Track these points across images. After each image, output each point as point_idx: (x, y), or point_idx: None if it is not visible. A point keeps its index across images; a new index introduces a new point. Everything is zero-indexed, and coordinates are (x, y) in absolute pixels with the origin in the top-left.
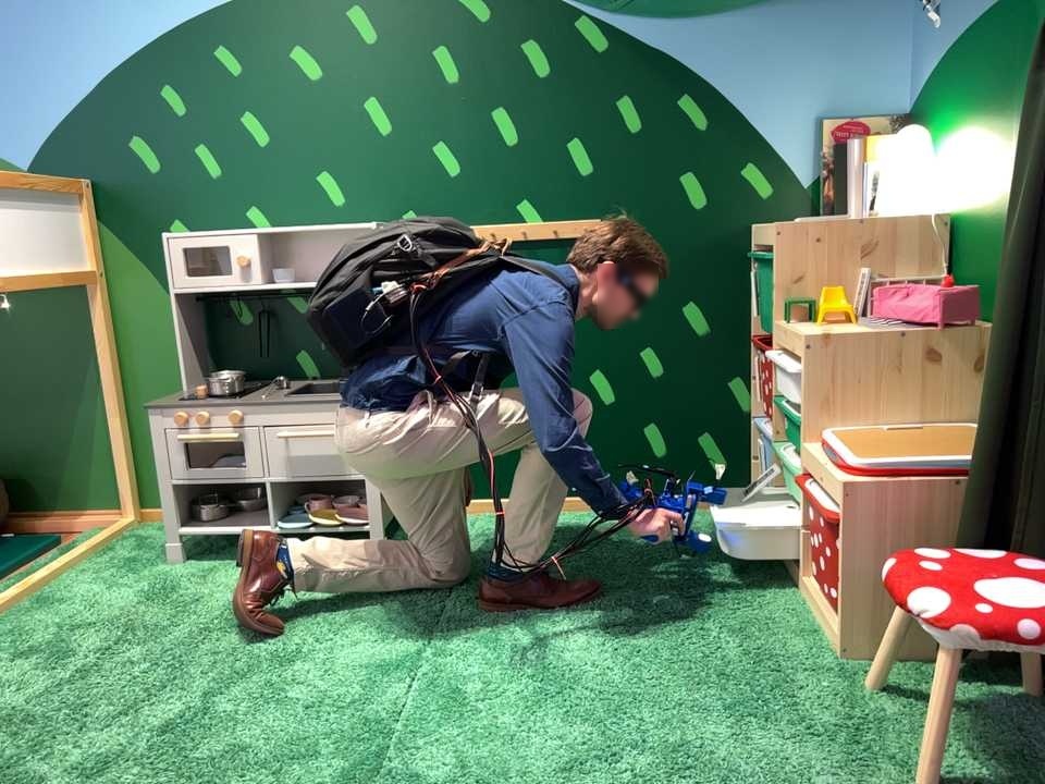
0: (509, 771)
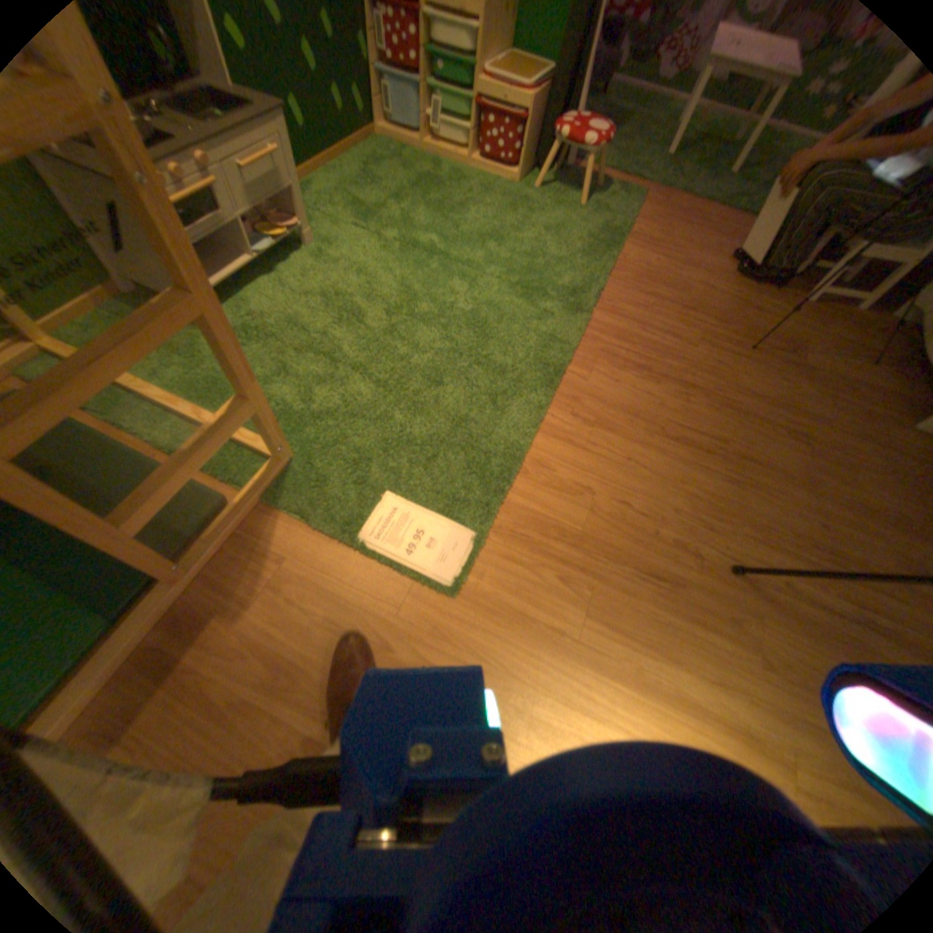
0: (530, 260)
